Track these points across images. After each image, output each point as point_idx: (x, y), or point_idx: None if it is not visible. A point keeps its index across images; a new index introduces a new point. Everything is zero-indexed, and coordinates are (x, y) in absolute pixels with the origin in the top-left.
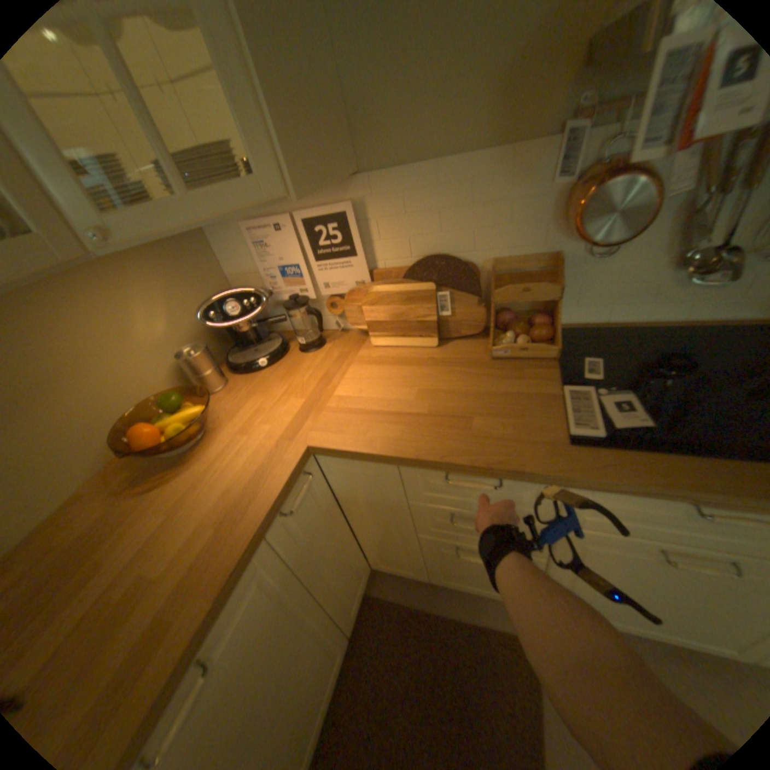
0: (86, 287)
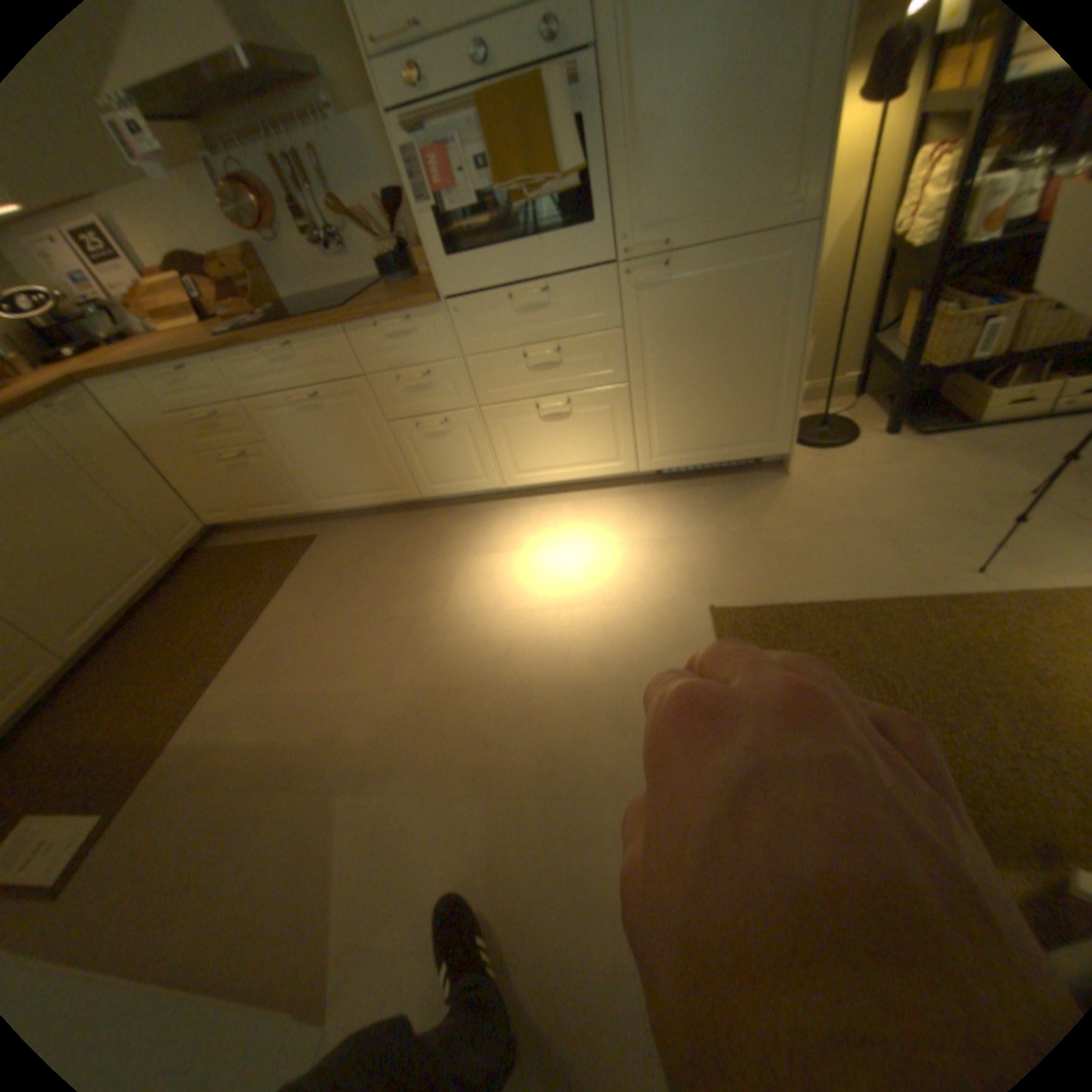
0: None
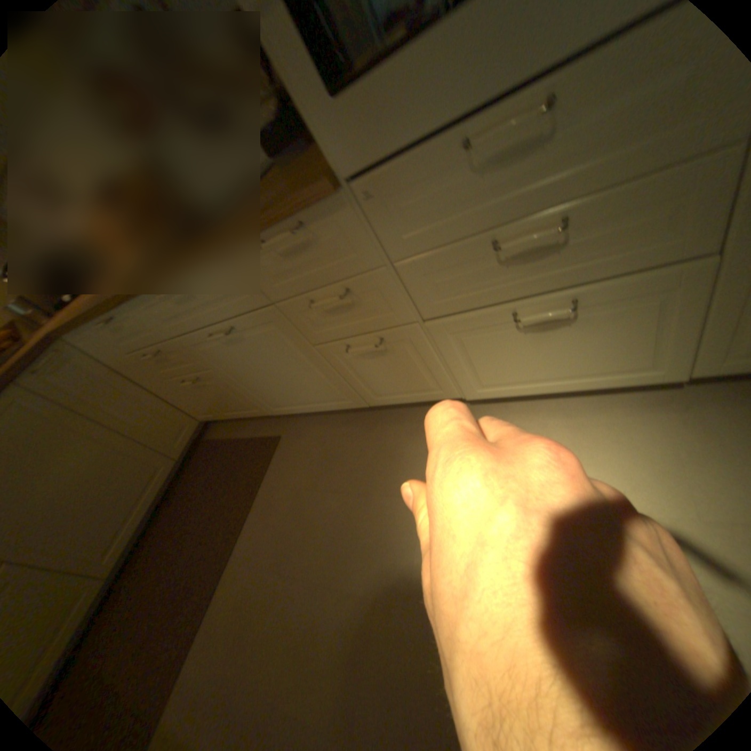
0: None
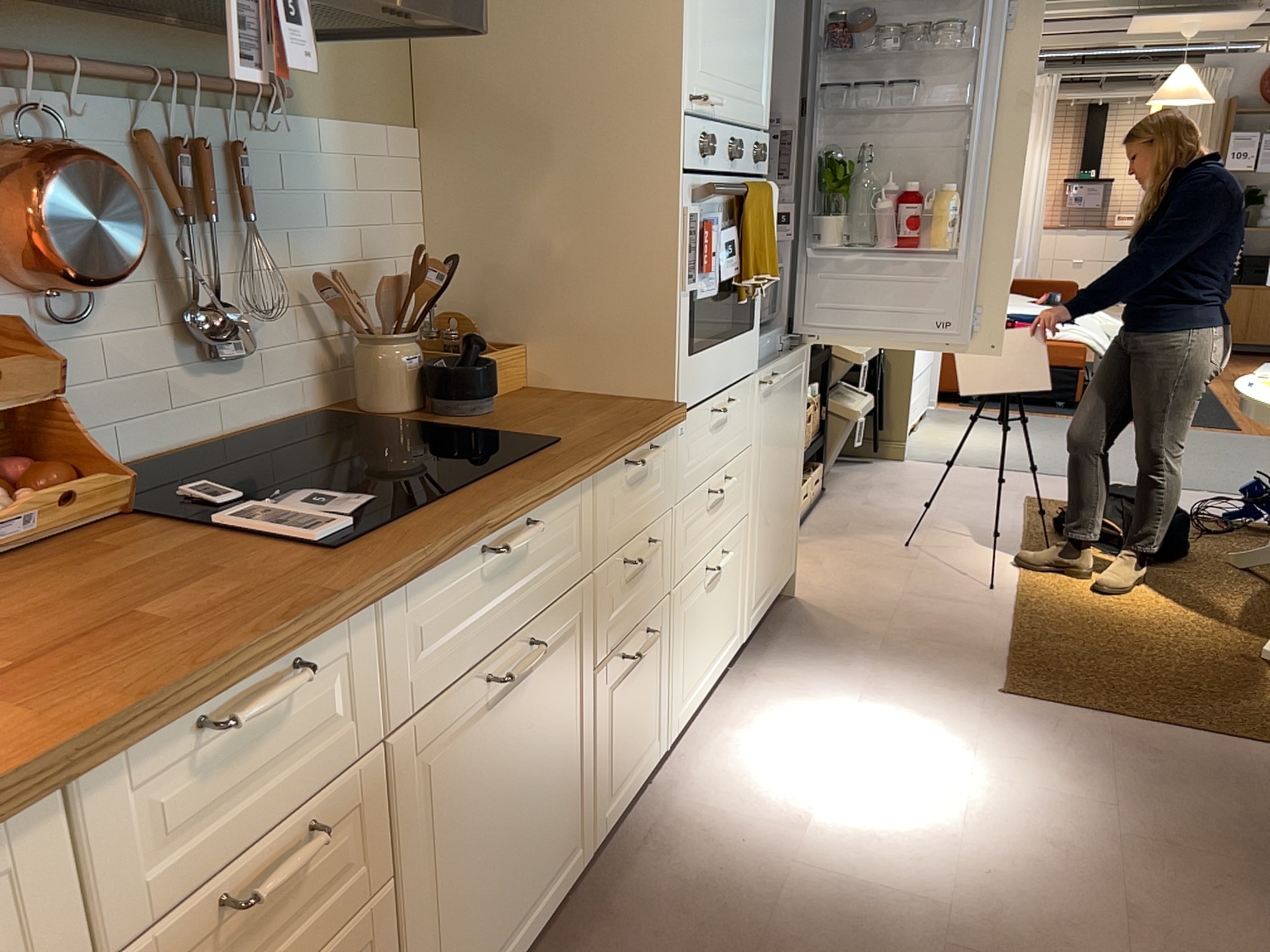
0: None
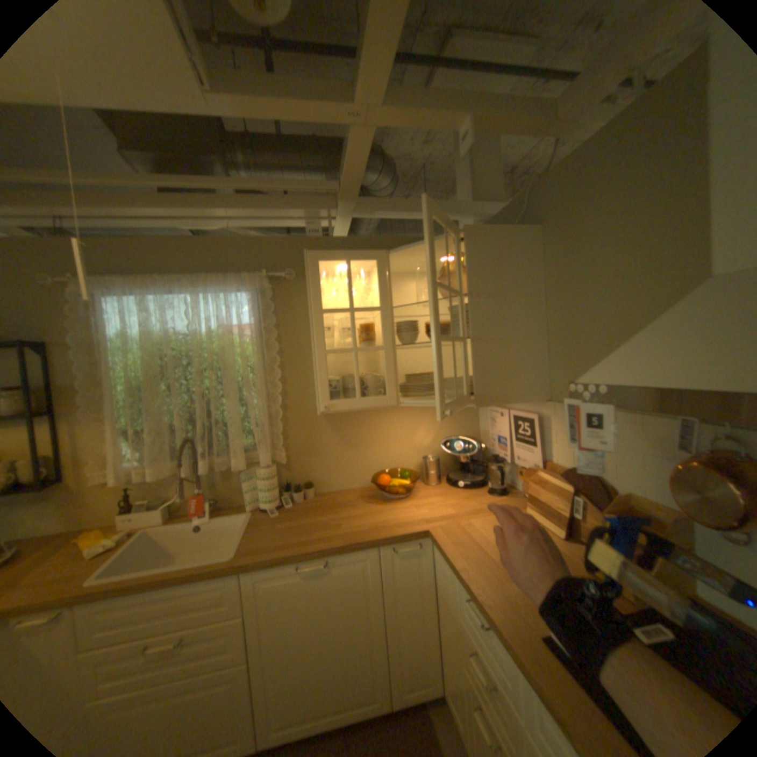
0: (408, 413)
